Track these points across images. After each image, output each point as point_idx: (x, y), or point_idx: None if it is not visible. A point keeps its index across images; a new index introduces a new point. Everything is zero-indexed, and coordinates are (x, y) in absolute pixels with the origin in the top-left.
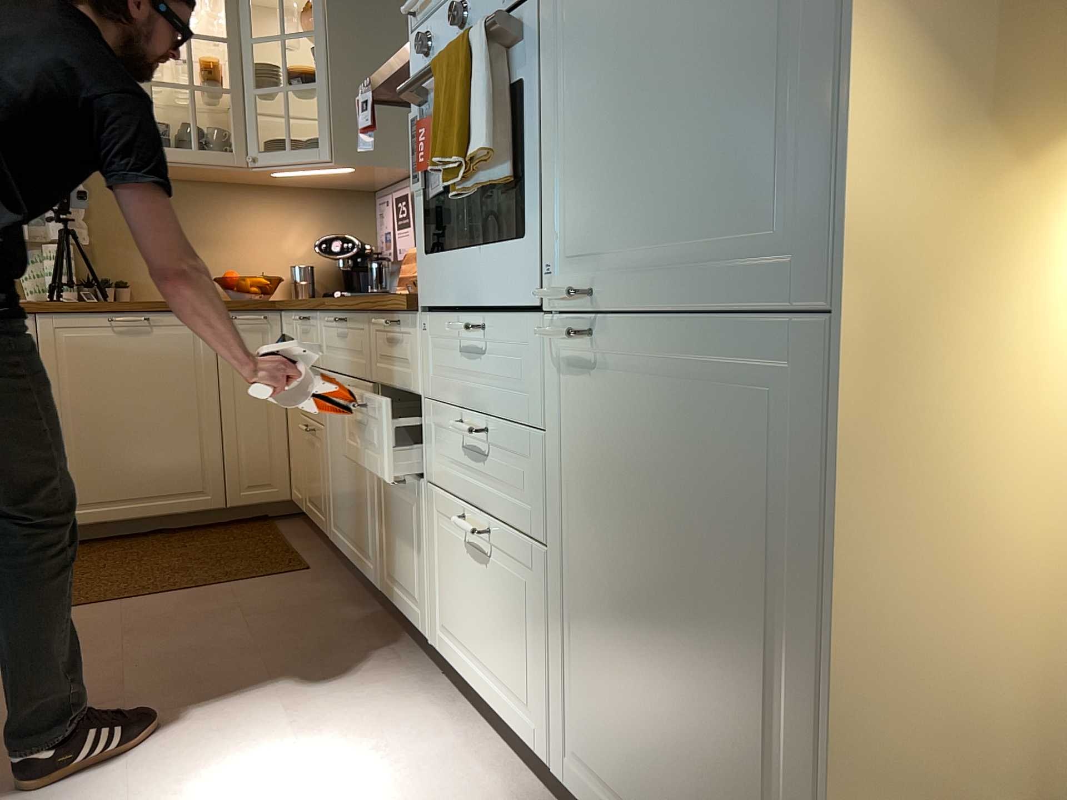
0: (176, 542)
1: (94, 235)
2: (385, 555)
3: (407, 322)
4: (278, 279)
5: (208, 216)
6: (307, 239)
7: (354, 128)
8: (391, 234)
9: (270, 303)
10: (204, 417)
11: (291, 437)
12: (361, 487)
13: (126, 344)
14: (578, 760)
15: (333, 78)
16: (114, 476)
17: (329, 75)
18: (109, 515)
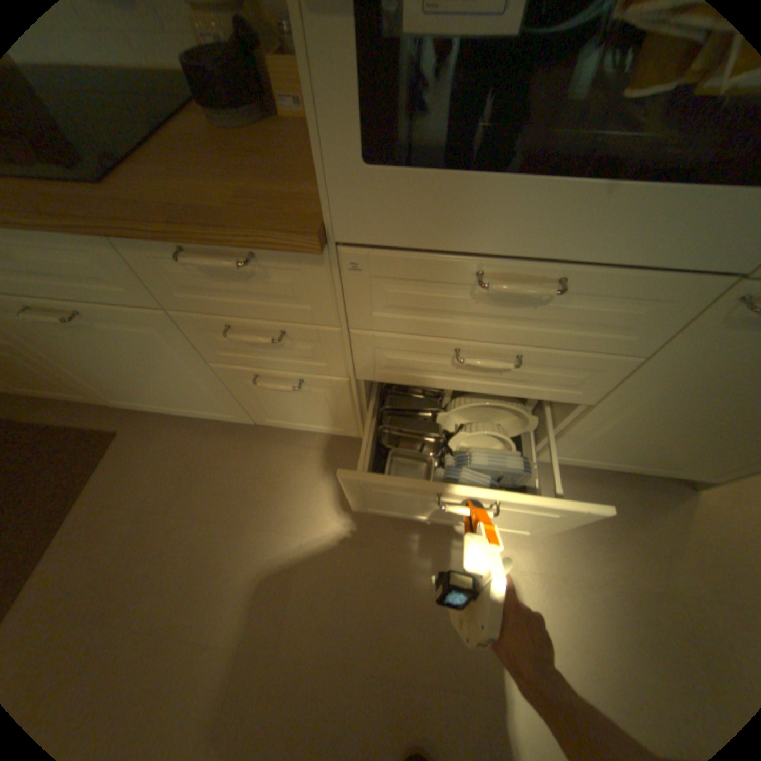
0: None
1: None
2: (257, 410)
3: (278, 254)
4: None
5: None
6: None
7: None
8: None
9: None
10: None
11: None
12: (177, 381)
13: None
14: (566, 455)
15: None
16: None
17: None
18: None
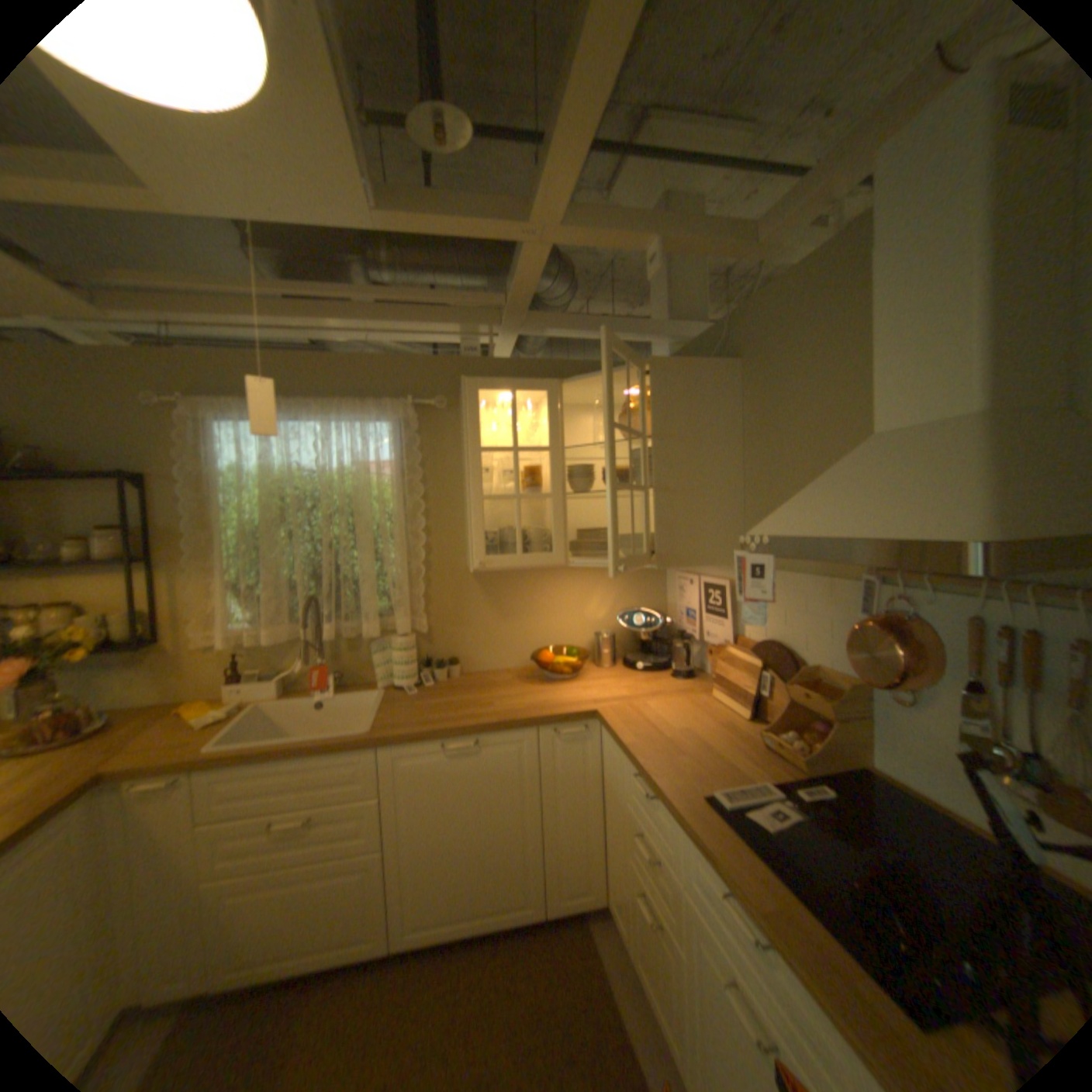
0: (501, 975)
1: (432, 619)
2: None
3: None
4: (582, 643)
5: (524, 592)
6: (607, 605)
7: (678, 532)
8: (698, 616)
9: (591, 716)
10: (528, 833)
11: (612, 856)
12: None
13: (457, 768)
14: None
15: (654, 481)
16: (443, 900)
17: (654, 481)
18: (438, 939)
